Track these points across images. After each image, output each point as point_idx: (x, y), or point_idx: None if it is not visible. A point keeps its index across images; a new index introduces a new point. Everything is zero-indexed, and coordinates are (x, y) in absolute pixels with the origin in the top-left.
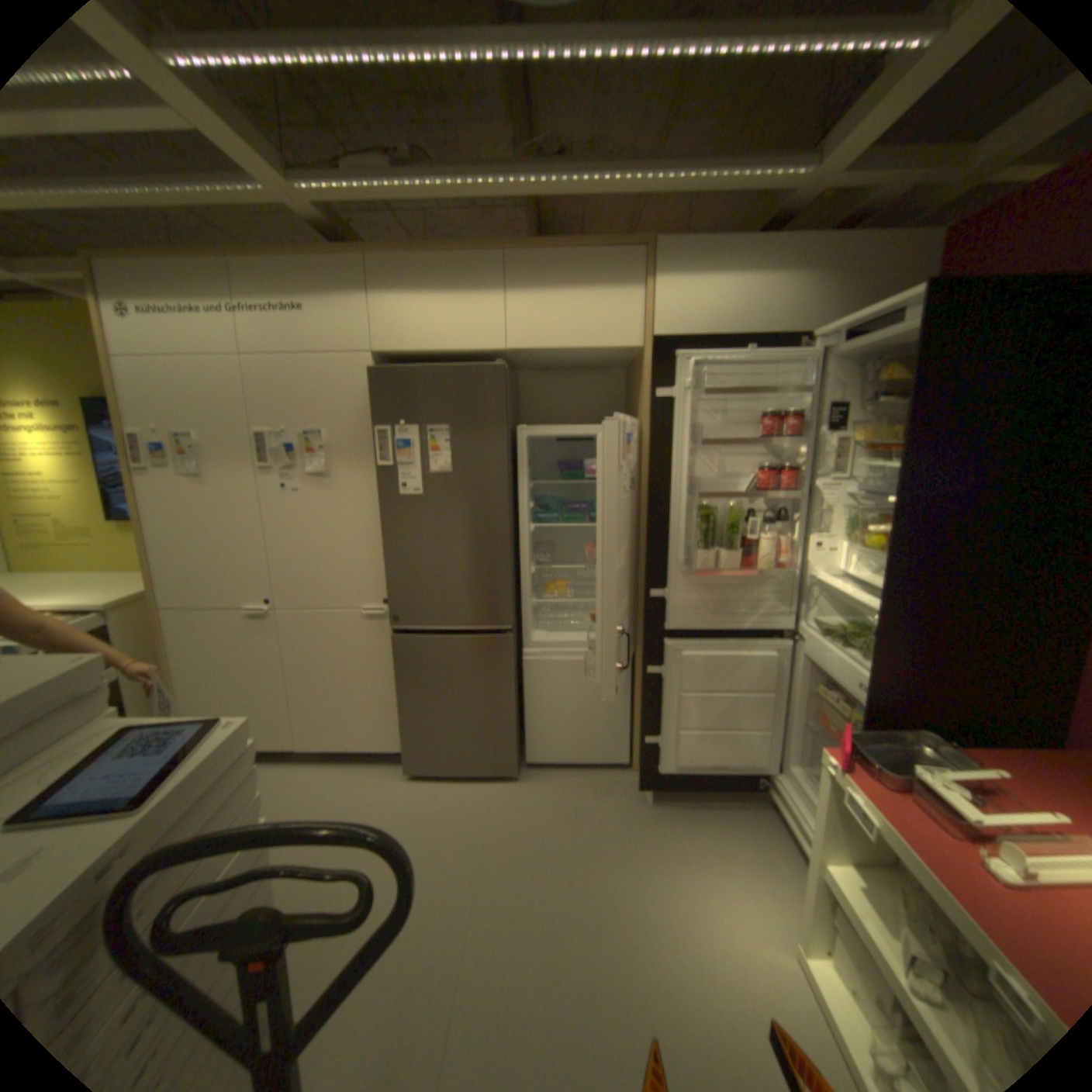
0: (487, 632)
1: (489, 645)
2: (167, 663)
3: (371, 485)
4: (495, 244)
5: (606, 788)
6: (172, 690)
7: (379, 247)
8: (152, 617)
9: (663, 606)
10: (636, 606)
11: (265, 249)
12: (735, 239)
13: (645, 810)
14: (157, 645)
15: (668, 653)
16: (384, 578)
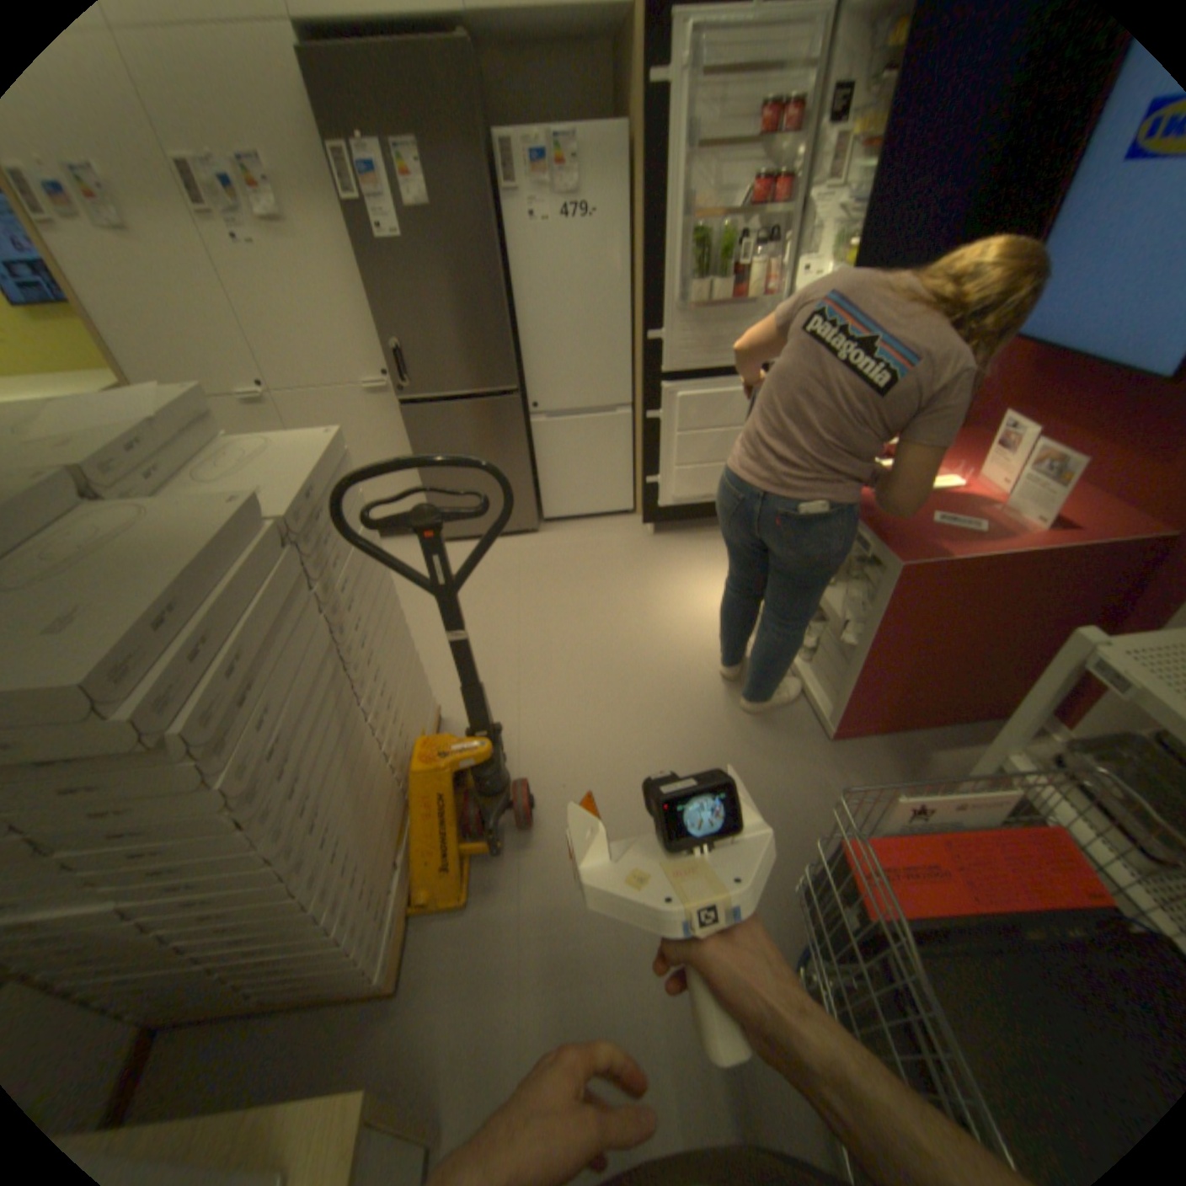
0: (493, 396)
1: (498, 408)
2: None
3: (337, 231)
4: None
5: (614, 529)
6: None
7: None
8: None
9: (660, 349)
10: (635, 357)
11: None
12: None
13: (648, 539)
14: None
15: (665, 397)
16: (377, 347)
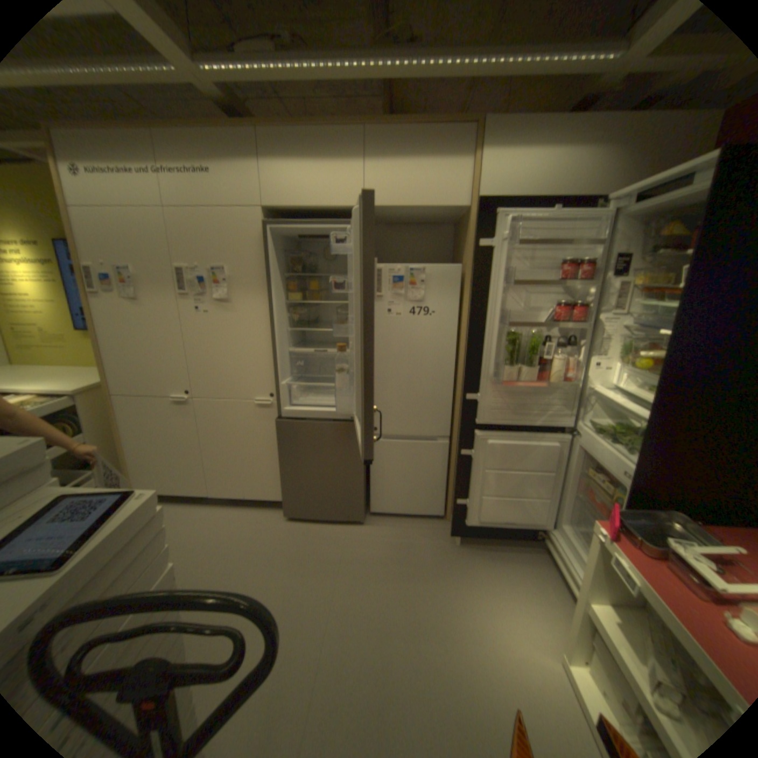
0: (344, 420)
1: (346, 429)
2: (118, 433)
3: (261, 310)
4: (357, 120)
5: (426, 532)
6: (122, 452)
7: (267, 121)
8: (106, 400)
9: (475, 406)
10: (454, 404)
11: (180, 123)
12: (548, 117)
13: (454, 549)
14: (111, 420)
15: (477, 441)
16: (270, 378)
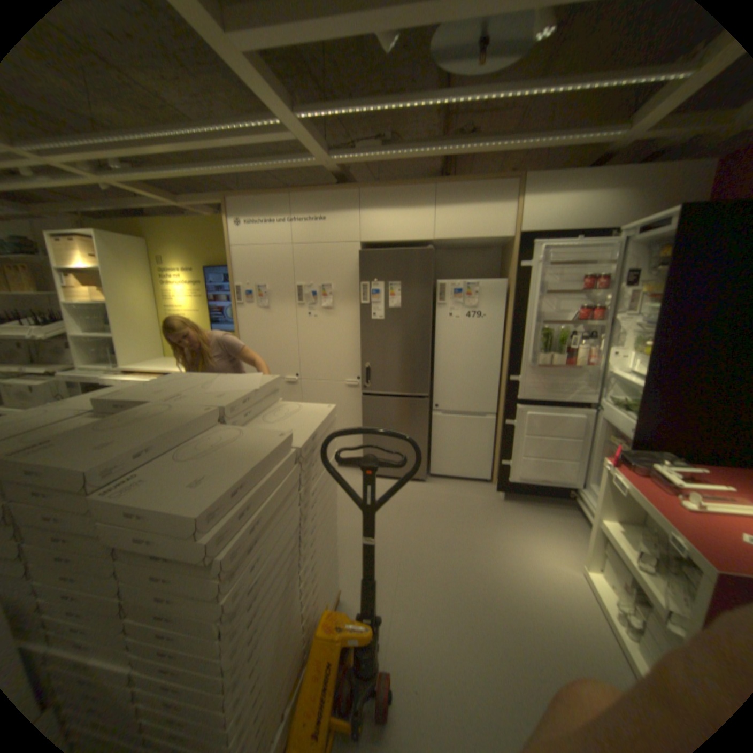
0: (413, 398)
1: (415, 404)
2: None
3: (355, 315)
4: (431, 181)
5: (476, 491)
6: None
7: (368, 186)
8: None
9: (517, 386)
10: (501, 388)
11: (310, 189)
12: (575, 172)
13: (500, 503)
14: None
15: (519, 413)
16: (359, 365)
